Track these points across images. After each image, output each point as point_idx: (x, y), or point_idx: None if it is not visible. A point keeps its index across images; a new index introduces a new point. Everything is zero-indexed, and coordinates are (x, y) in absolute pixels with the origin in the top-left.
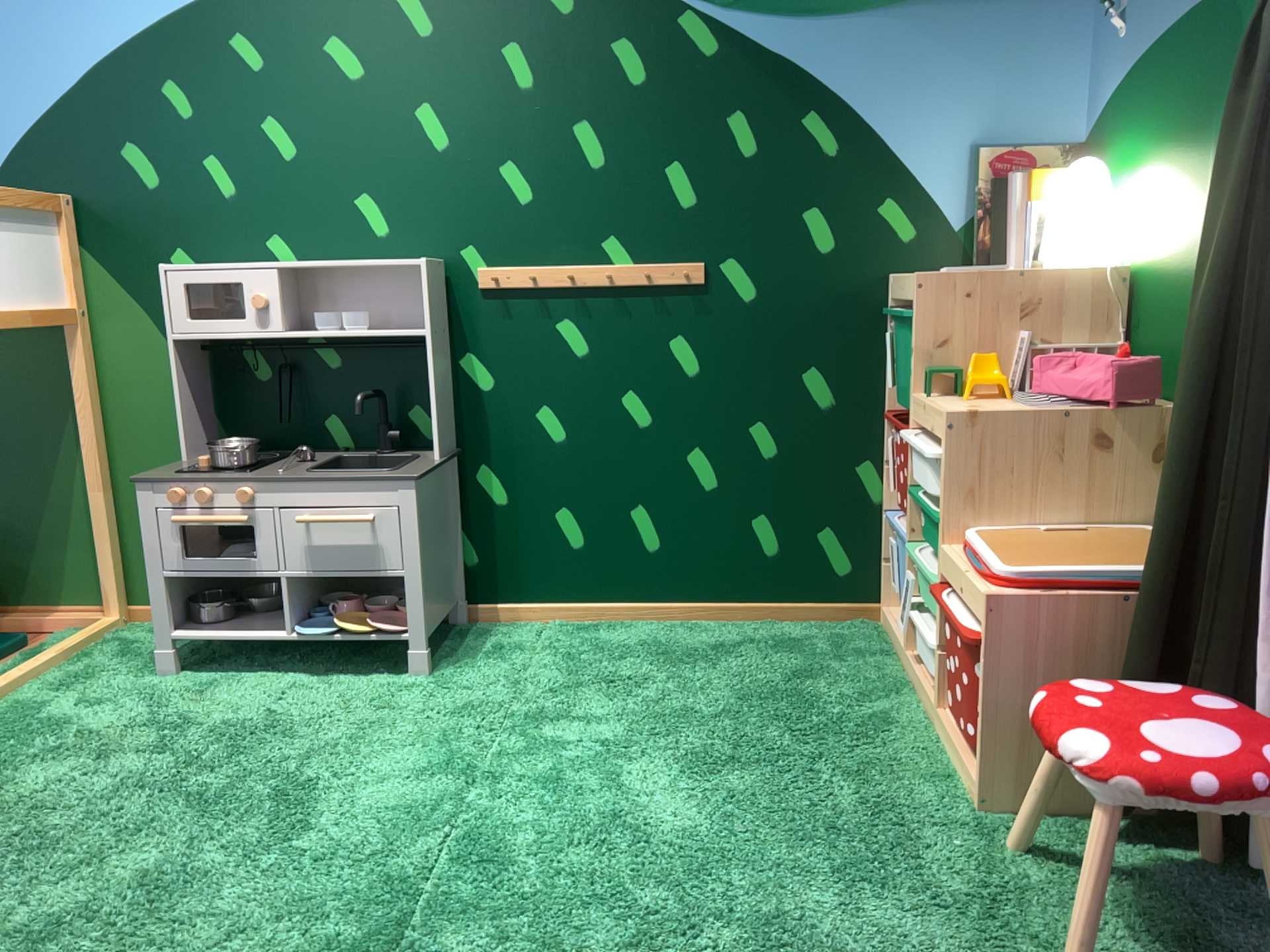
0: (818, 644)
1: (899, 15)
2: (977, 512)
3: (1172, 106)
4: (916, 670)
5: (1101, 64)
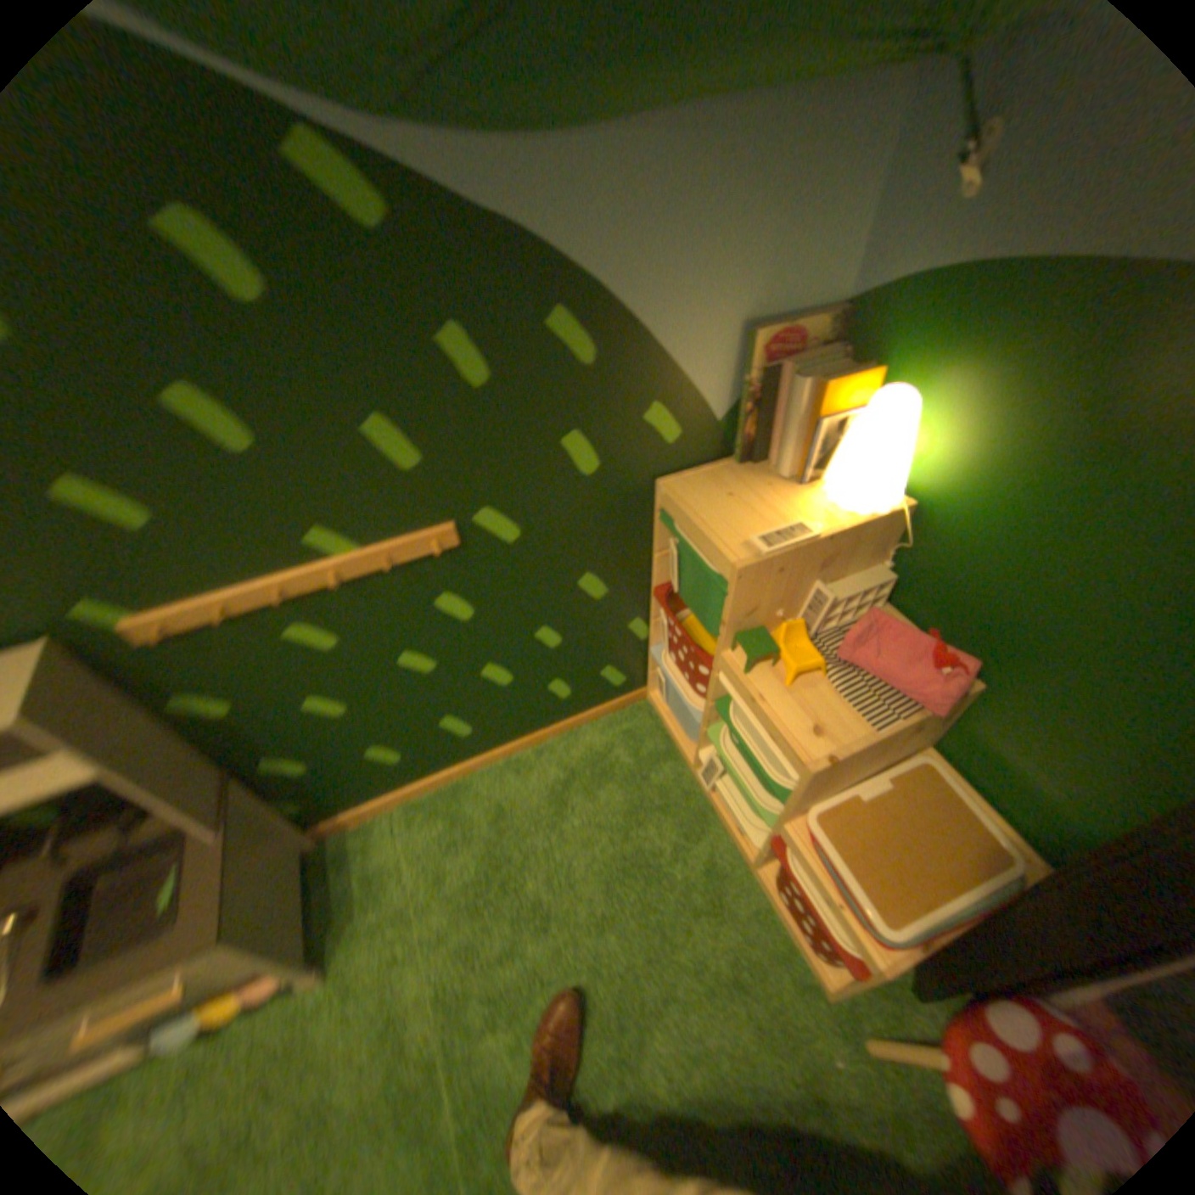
0: (620, 756)
1: (681, 121)
2: (815, 804)
3: (1064, 377)
4: (713, 798)
5: (917, 212)
